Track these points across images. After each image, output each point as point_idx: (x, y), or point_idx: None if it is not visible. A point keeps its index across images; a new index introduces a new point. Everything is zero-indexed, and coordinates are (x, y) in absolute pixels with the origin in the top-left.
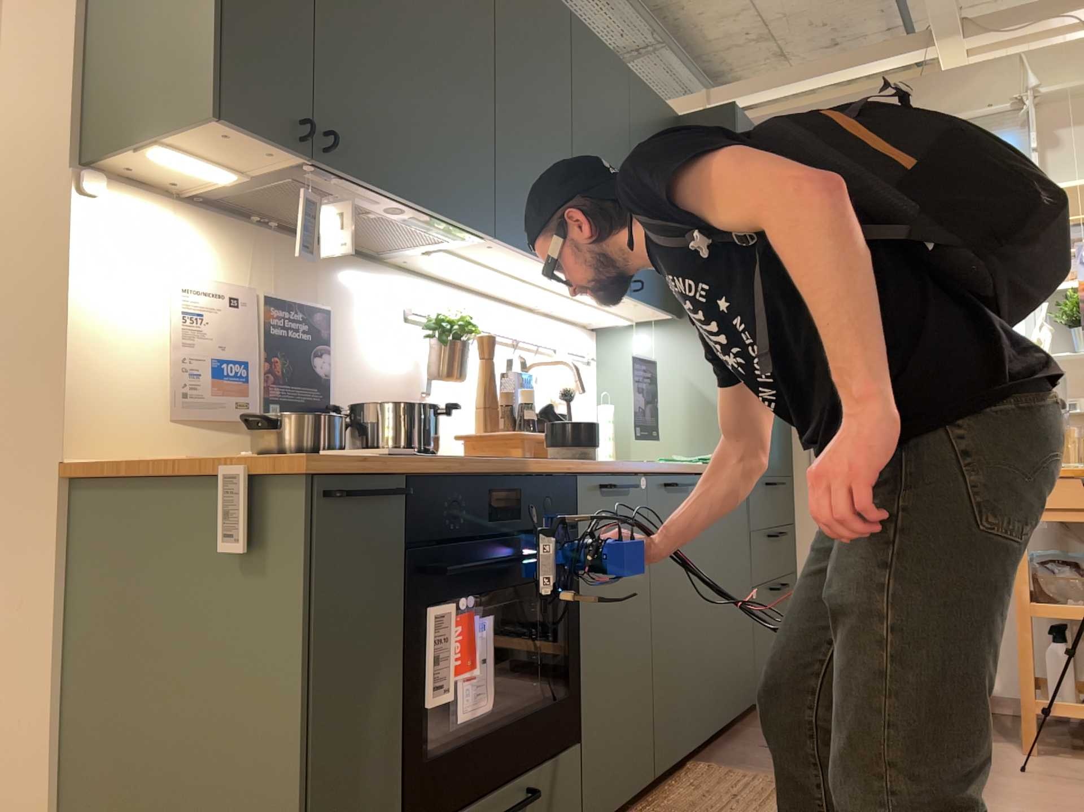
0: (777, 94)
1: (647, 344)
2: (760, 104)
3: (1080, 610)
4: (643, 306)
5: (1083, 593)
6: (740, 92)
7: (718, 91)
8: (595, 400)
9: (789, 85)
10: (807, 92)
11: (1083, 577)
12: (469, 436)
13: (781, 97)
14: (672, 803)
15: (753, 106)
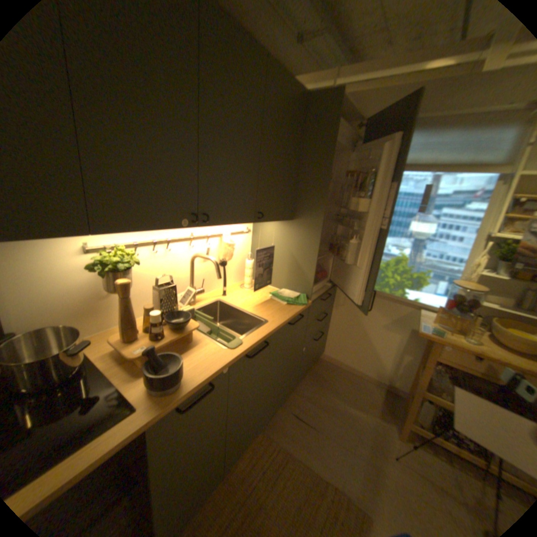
0: (377, 74)
1: (274, 229)
2: (367, 79)
3: (447, 404)
4: (267, 220)
5: (452, 396)
6: (357, 70)
7: (344, 68)
8: (246, 252)
9: (386, 68)
10: (396, 74)
11: (454, 386)
12: (112, 346)
13: (380, 76)
14: (233, 478)
15: (362, 80)
